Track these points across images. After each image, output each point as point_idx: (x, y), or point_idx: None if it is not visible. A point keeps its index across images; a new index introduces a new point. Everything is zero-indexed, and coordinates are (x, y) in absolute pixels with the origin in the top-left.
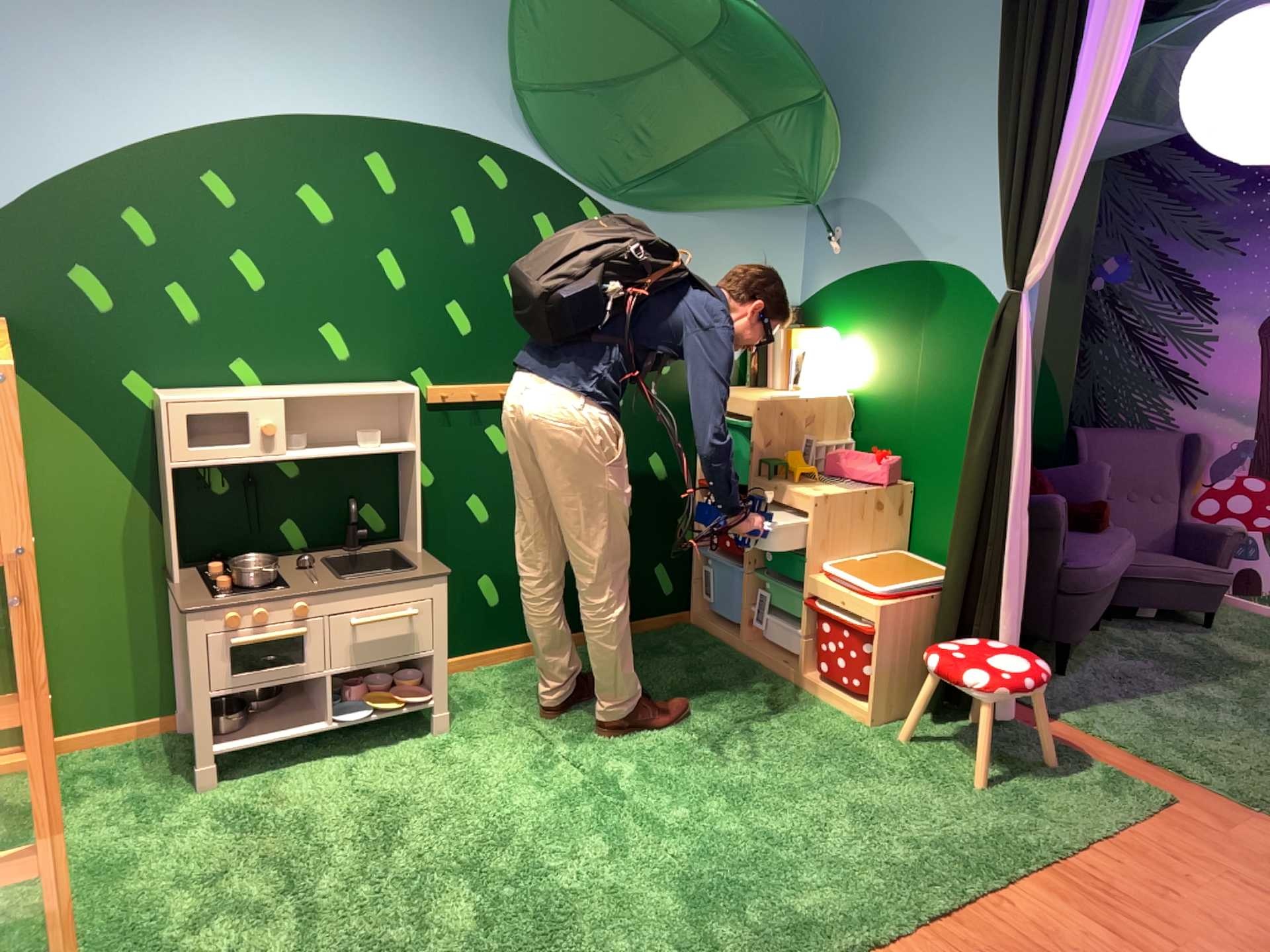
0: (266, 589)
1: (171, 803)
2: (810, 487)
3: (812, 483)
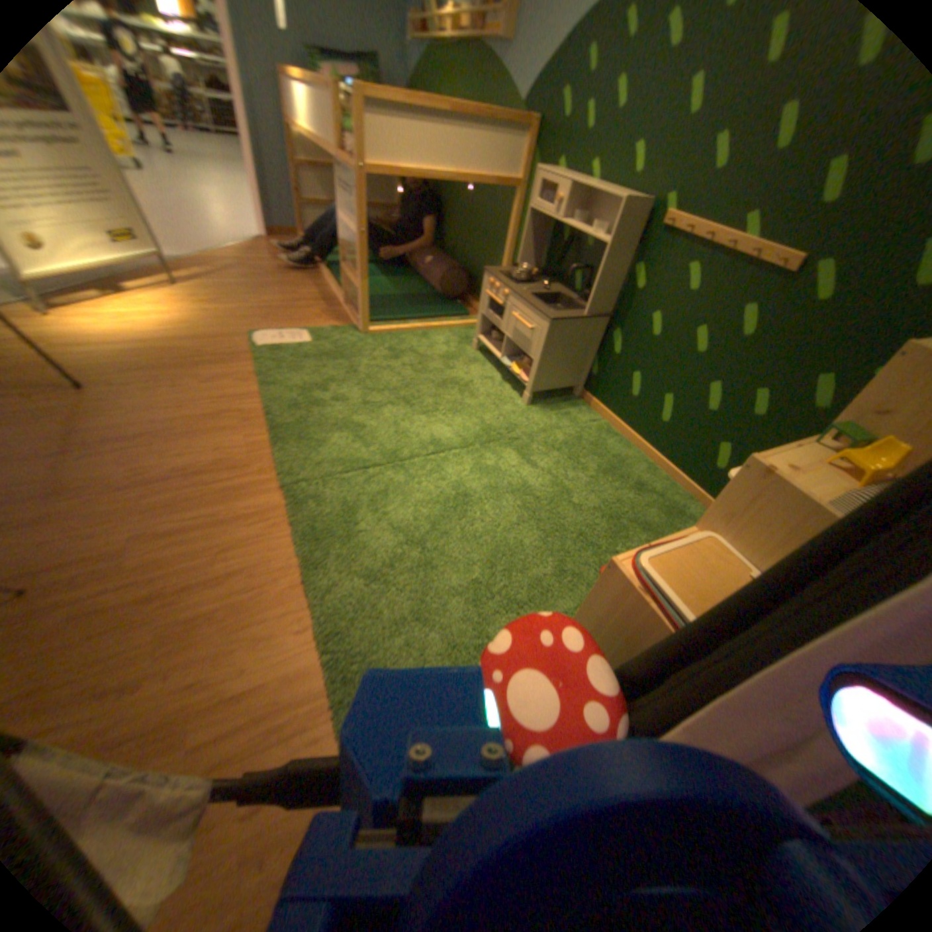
0: (510, 280)
1: (459, 342)
2: (818, 473)
3: (842, 481)
